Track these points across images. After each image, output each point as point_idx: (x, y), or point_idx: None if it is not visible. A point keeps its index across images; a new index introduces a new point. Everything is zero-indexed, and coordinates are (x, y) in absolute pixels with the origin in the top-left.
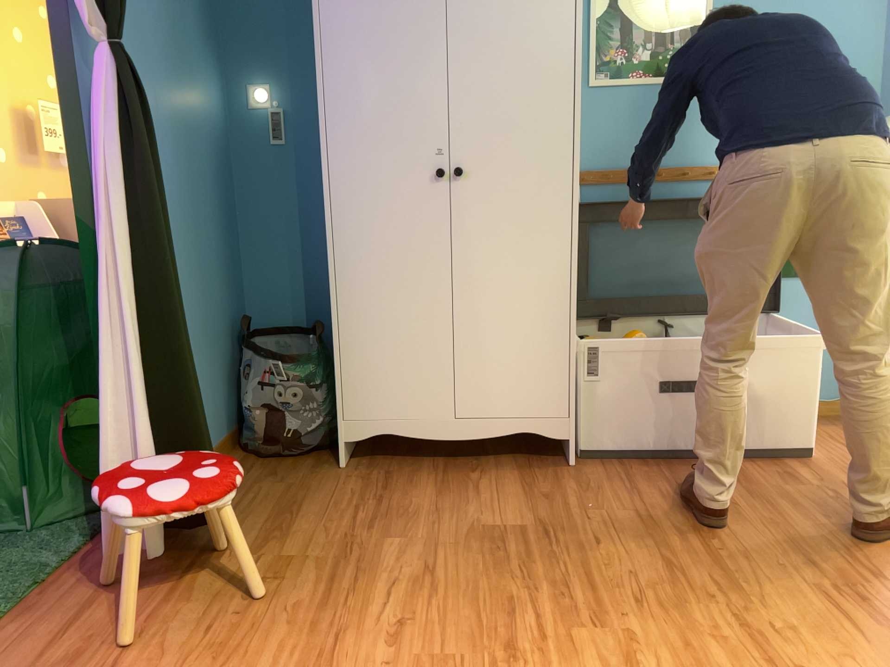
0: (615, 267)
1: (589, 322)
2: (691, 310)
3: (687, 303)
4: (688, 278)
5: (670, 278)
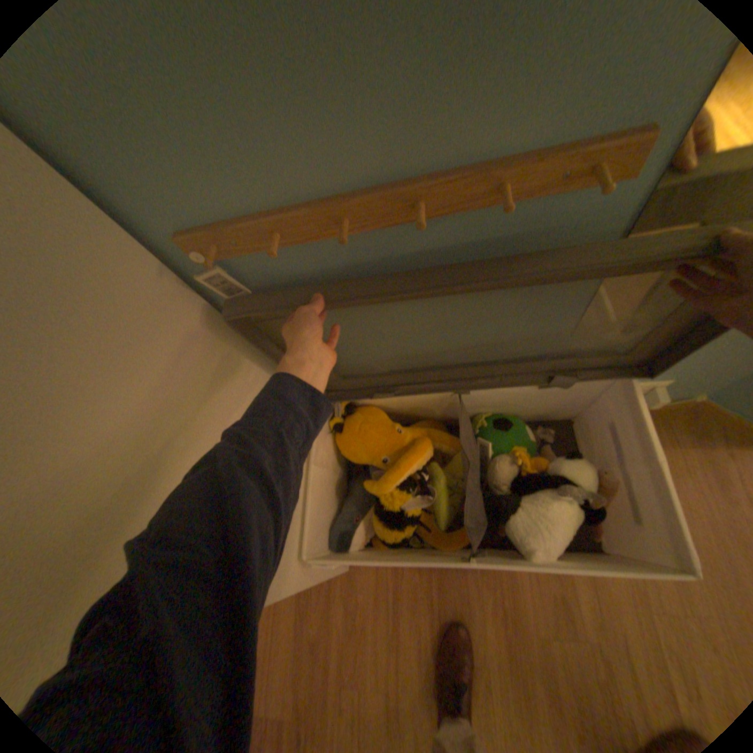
0: (366, 343)
1: (348, 401)
2: (494, 383)
3: (493, 360)
4: (496, 340)
5: (463, 344)
